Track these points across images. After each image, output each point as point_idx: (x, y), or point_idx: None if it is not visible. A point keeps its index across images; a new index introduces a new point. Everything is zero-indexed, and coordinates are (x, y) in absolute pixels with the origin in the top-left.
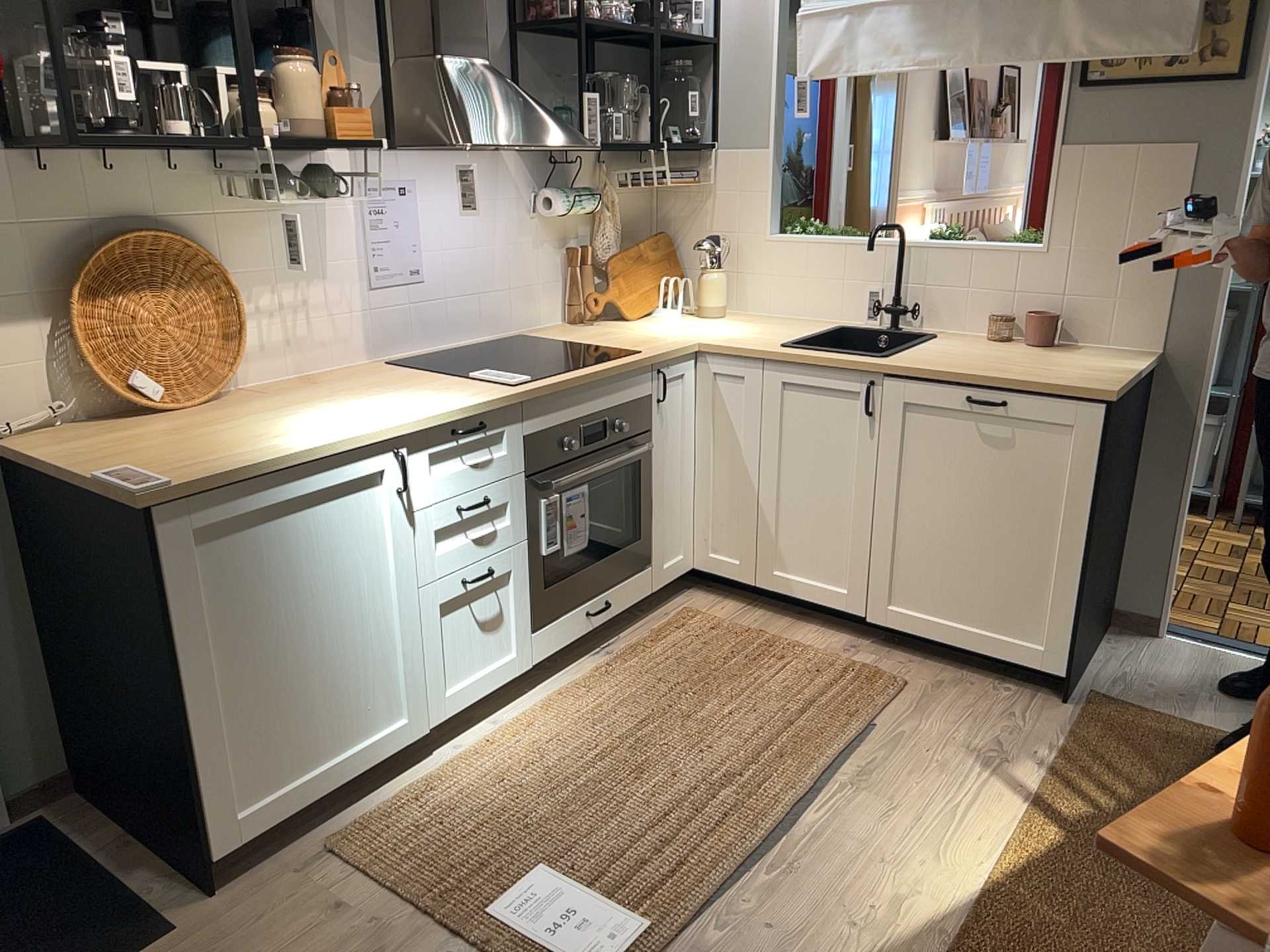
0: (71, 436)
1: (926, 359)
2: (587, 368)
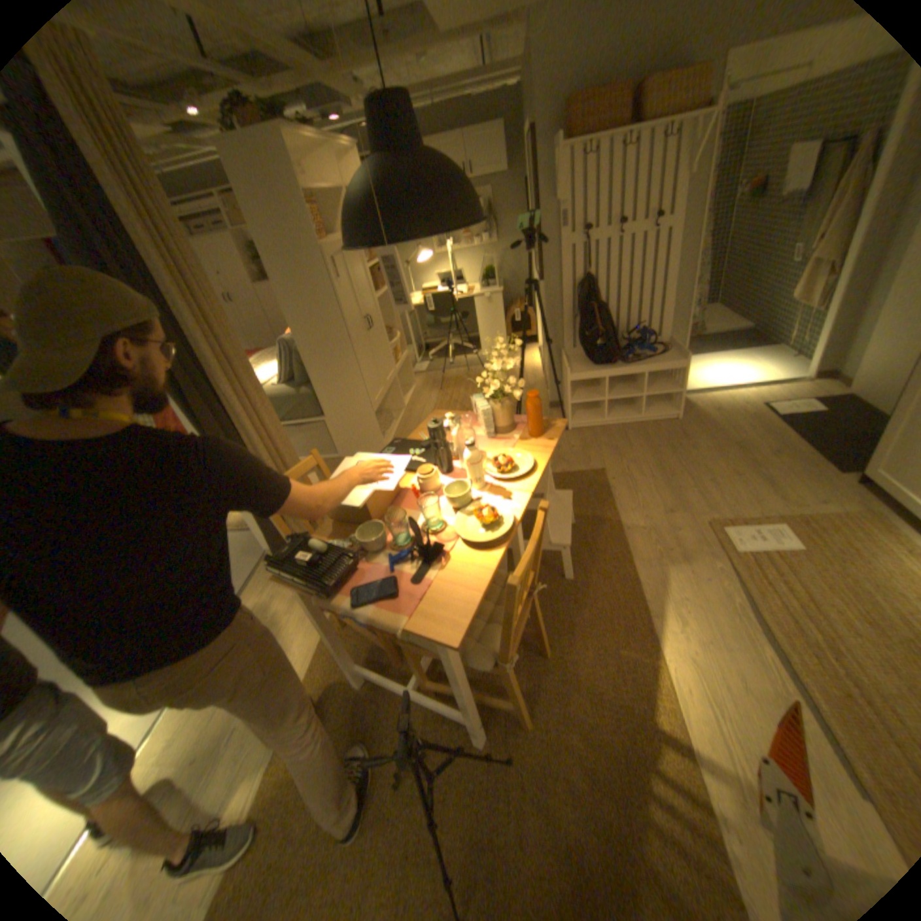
0: None
1: None
2: None
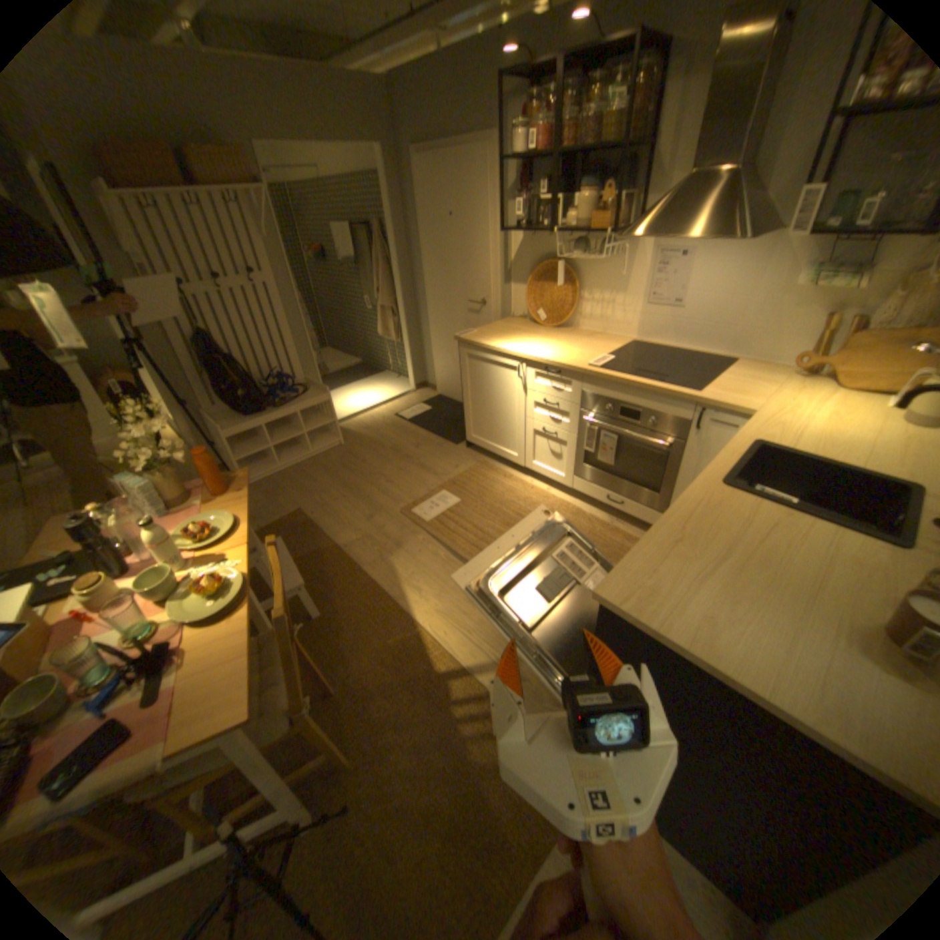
0: (514, 322)
1: (728, 508)
2: (637, 379)
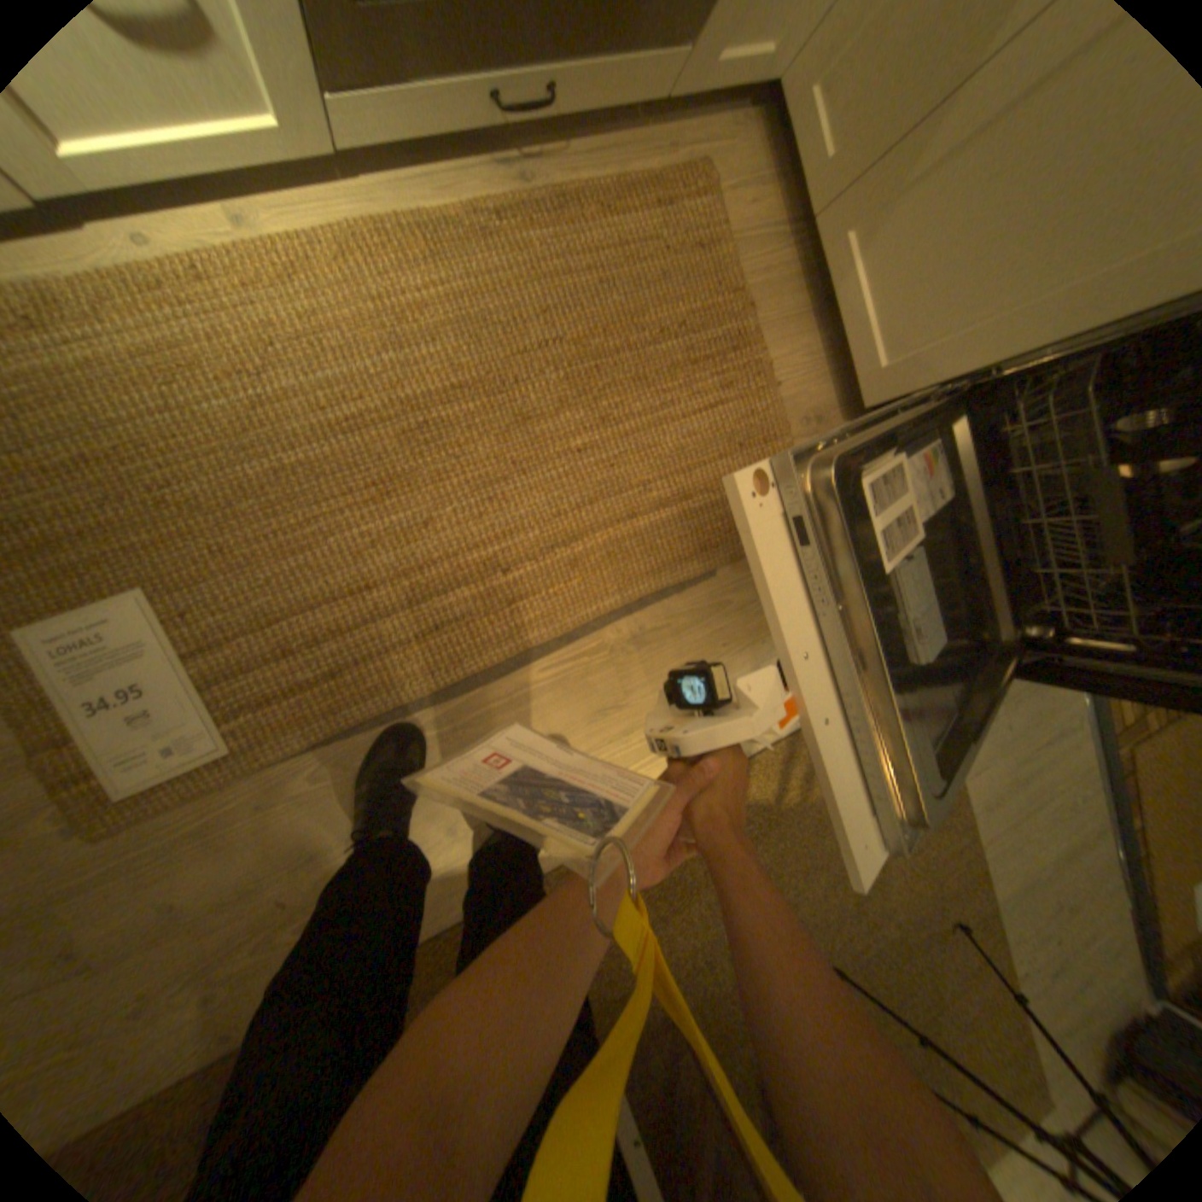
0: None
1: None
2: None
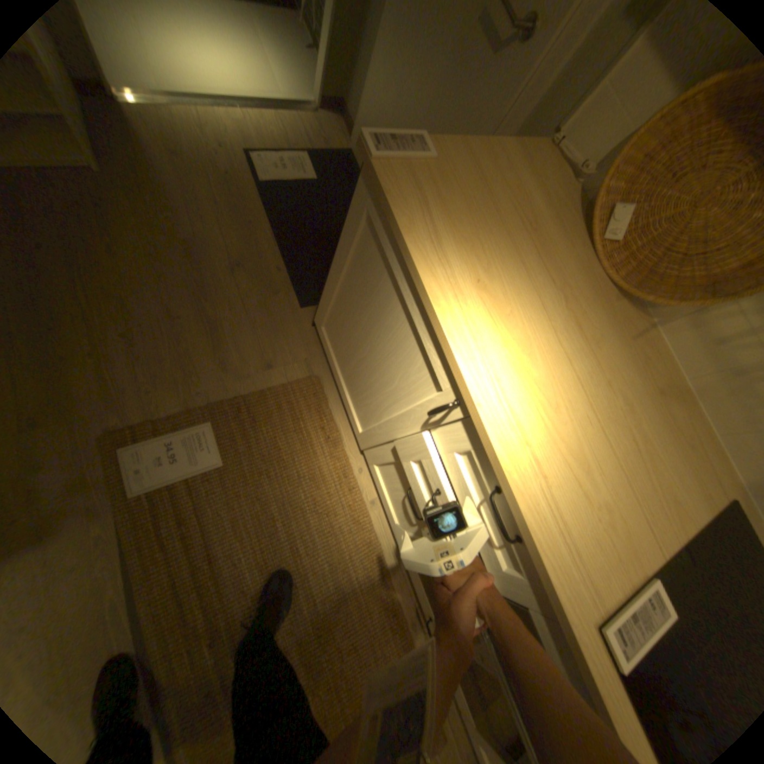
0: (552, 176)
1: None
2: None
